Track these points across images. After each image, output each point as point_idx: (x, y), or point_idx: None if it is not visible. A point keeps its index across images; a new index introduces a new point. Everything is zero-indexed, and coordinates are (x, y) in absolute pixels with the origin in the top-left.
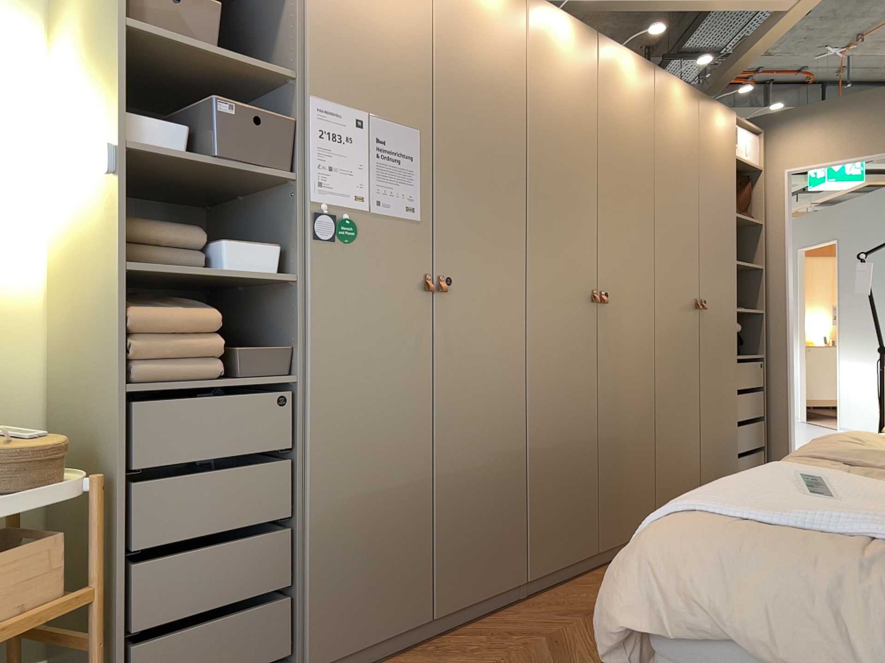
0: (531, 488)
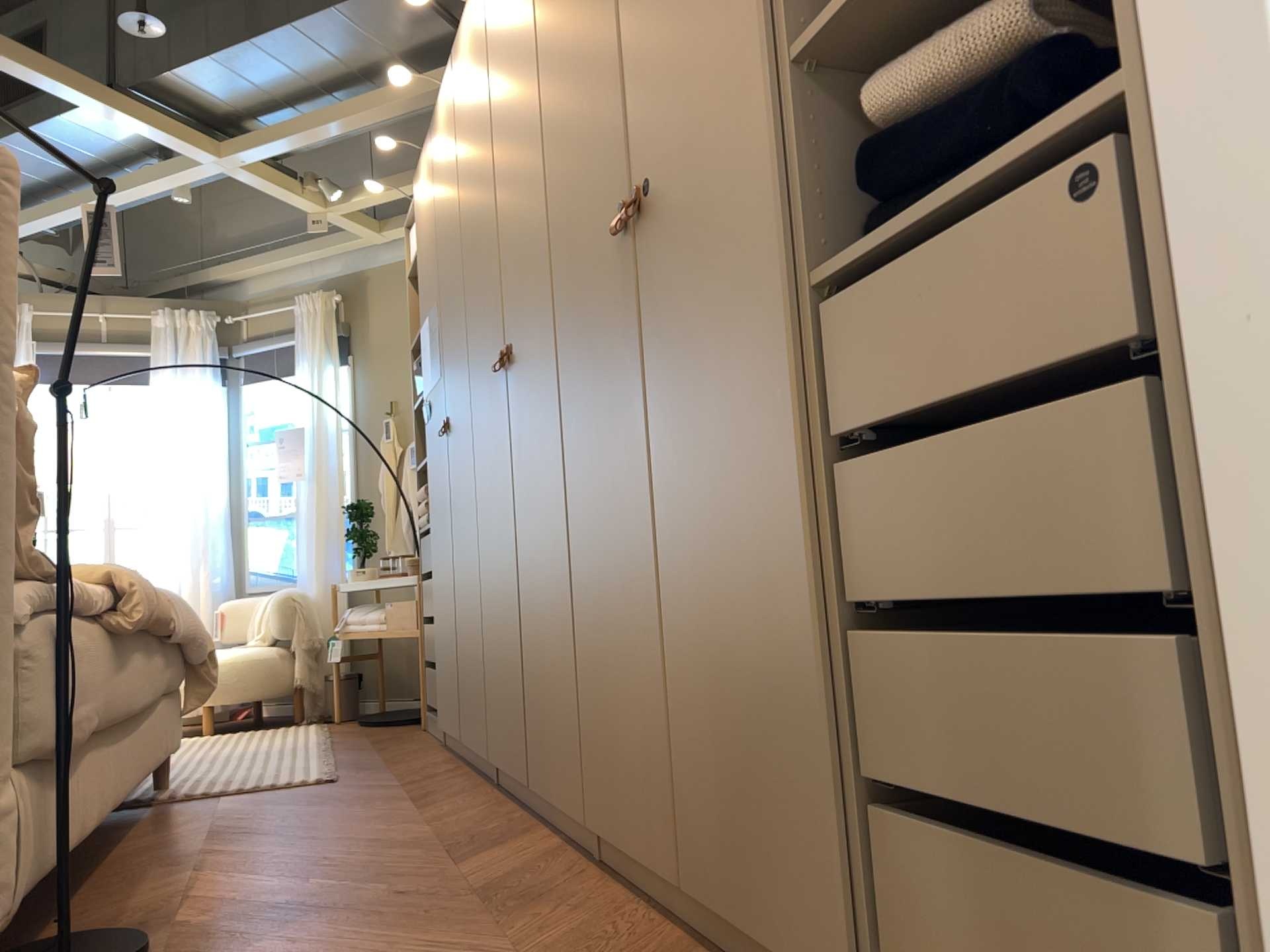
0: (489, 636)
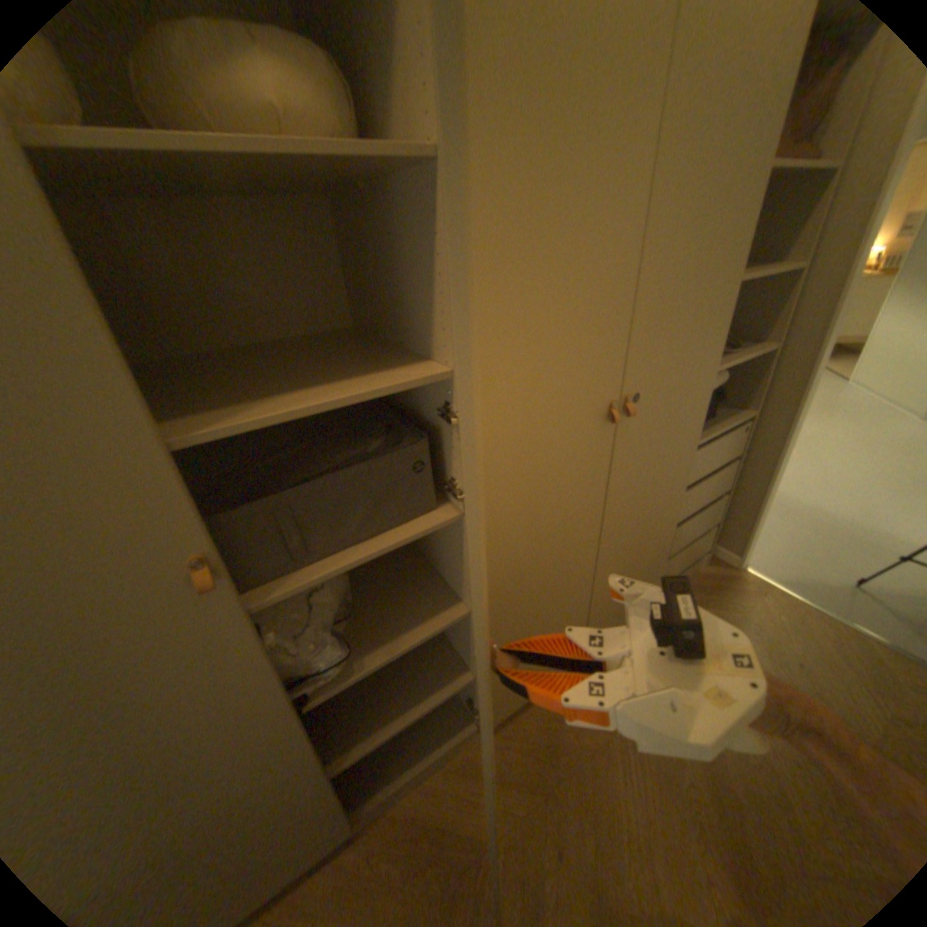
0: None
